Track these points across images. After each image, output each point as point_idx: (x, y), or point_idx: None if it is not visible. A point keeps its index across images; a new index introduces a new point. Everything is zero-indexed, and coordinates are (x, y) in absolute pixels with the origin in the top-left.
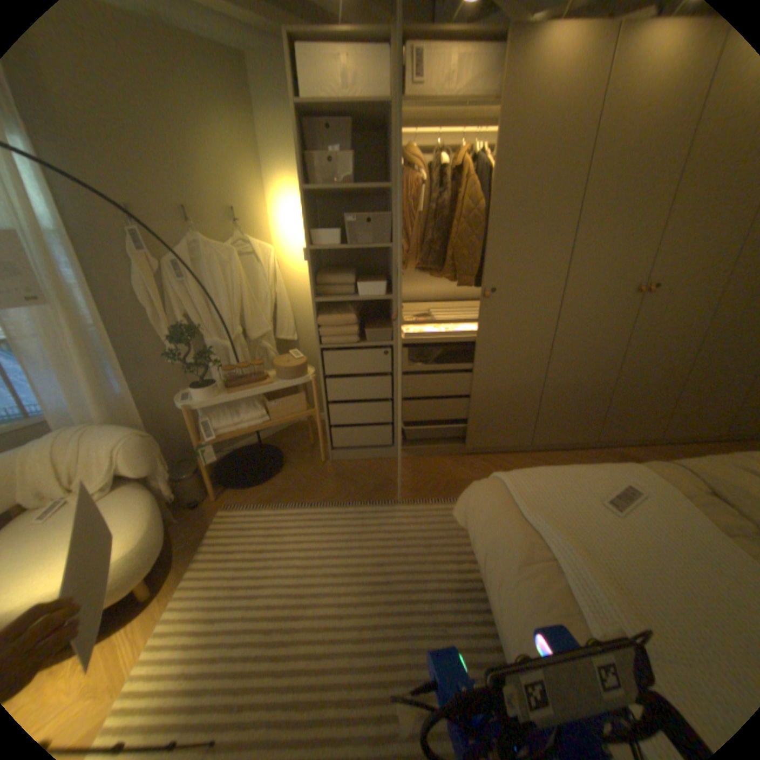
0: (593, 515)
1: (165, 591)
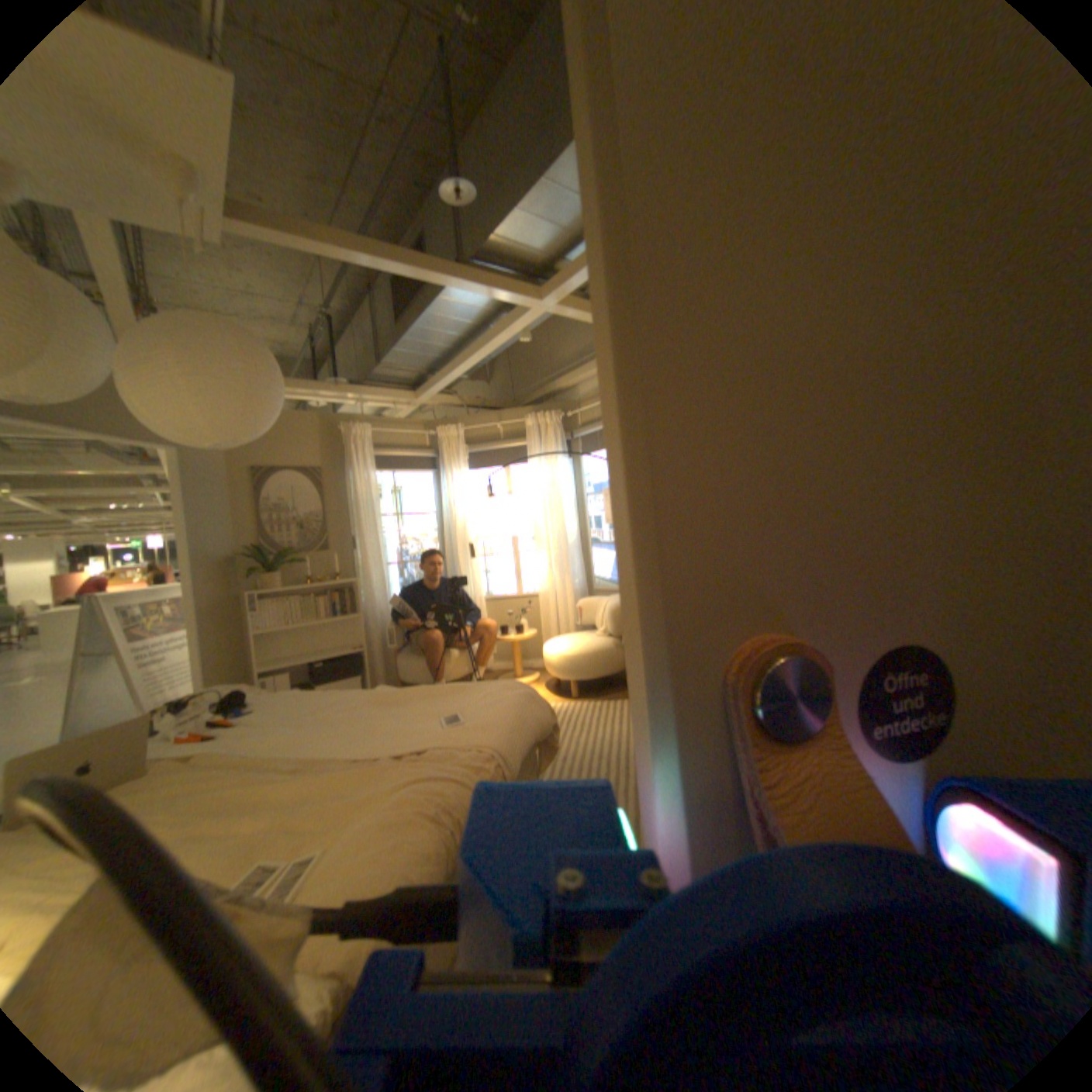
0: (451, 707)
1: (577, 701)
